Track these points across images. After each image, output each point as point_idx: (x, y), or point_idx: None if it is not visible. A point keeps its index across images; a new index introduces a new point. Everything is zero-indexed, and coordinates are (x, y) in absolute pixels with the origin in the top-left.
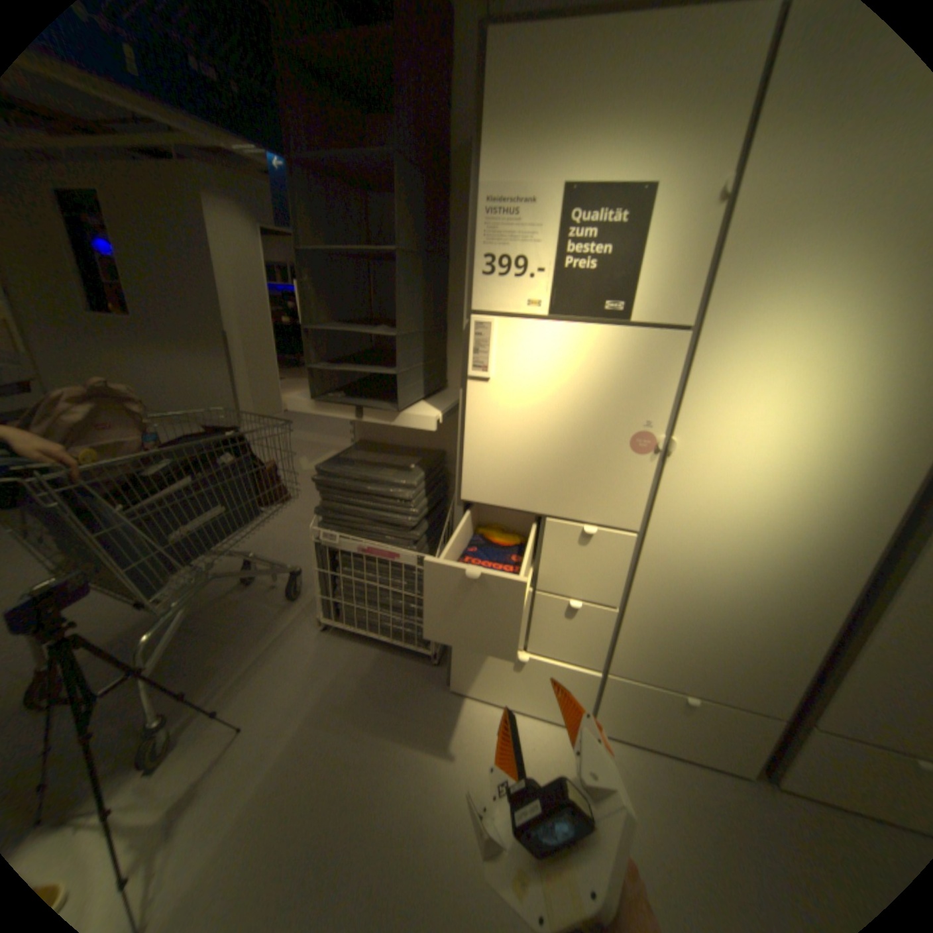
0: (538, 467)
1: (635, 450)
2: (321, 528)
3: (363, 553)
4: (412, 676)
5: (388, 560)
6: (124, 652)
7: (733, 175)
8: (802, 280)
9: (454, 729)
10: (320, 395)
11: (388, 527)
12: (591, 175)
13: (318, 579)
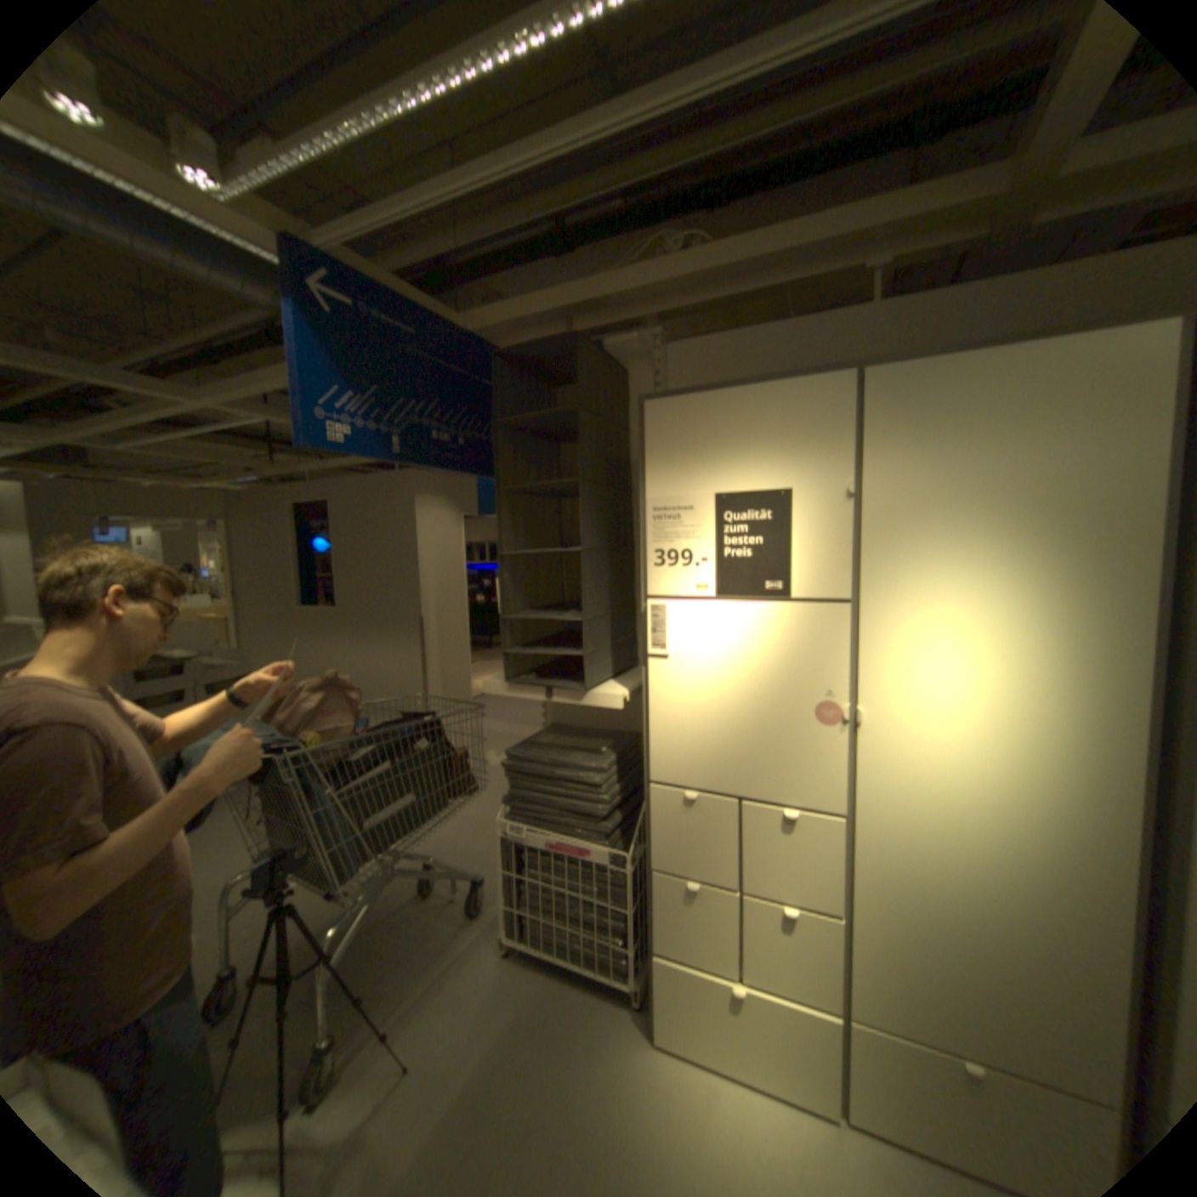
0: (726, 744)
1: (823, 722)
2: (507, 821)
3: (550, 851)
4: (607, 1024)
5: (577, 859)
6: (293, 969)
7: (854, 480)
8: (941, 556)
9: (659, 1100)
10: (514, 677)
11: (577, 819)
12: (736, 487)
13: (501, 886)
